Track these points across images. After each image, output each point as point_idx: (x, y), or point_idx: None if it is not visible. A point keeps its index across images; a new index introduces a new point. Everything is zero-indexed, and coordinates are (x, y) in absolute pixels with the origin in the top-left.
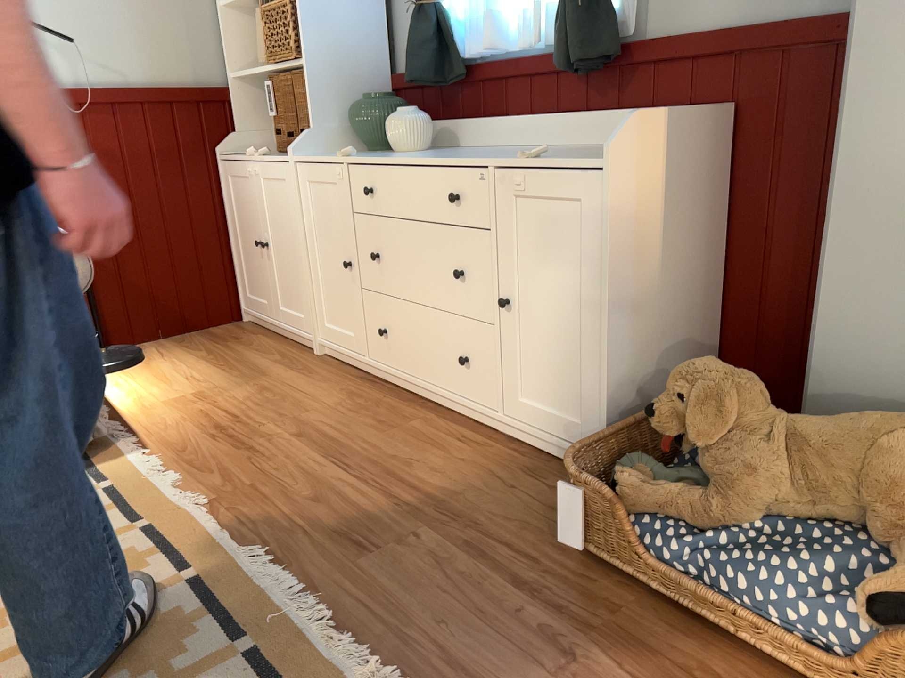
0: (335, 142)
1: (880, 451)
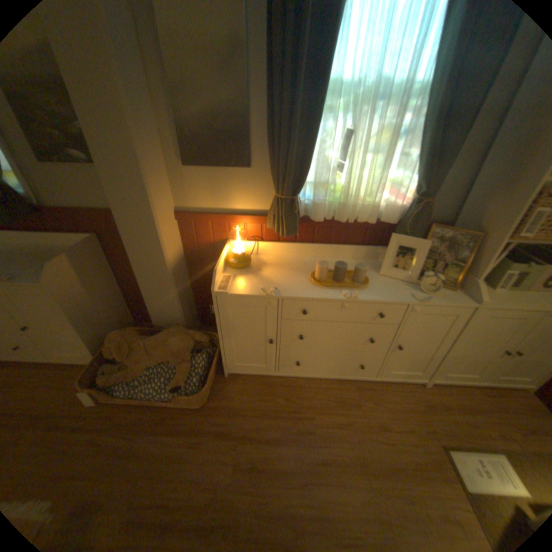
0: None
1: (167, 345)
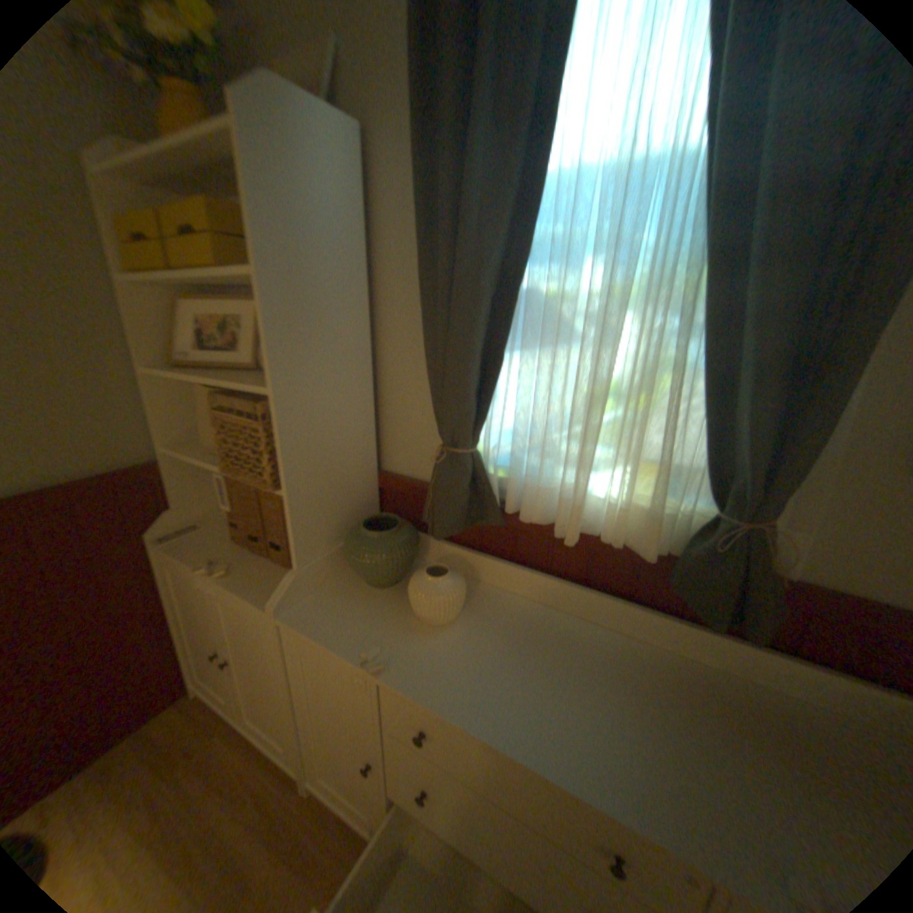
0: (325, 572)
1: None
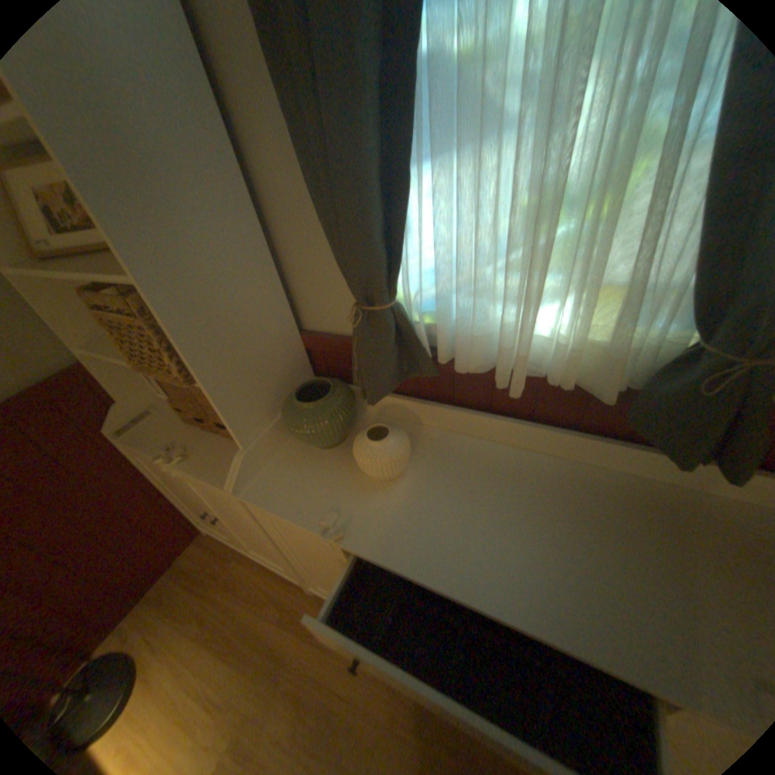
0: (273, 443)
1: None
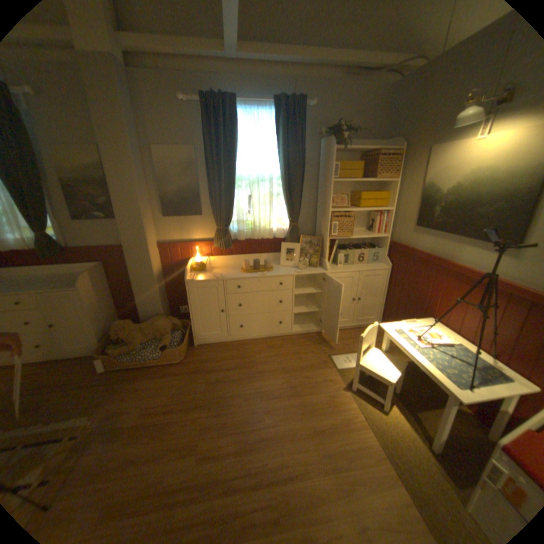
0: None
1: (154, 326)
